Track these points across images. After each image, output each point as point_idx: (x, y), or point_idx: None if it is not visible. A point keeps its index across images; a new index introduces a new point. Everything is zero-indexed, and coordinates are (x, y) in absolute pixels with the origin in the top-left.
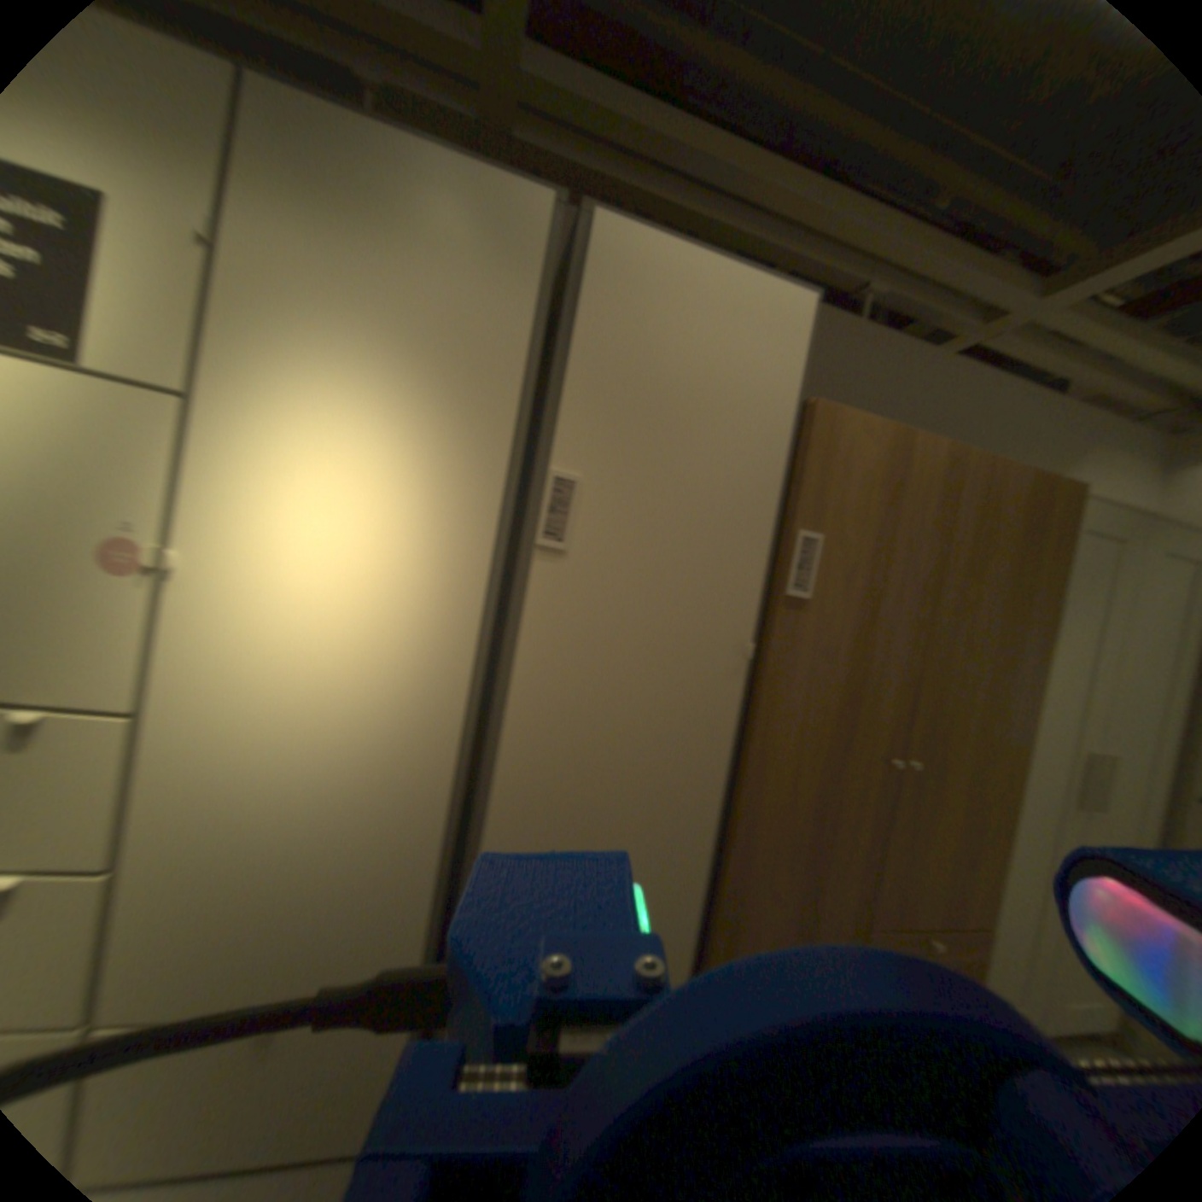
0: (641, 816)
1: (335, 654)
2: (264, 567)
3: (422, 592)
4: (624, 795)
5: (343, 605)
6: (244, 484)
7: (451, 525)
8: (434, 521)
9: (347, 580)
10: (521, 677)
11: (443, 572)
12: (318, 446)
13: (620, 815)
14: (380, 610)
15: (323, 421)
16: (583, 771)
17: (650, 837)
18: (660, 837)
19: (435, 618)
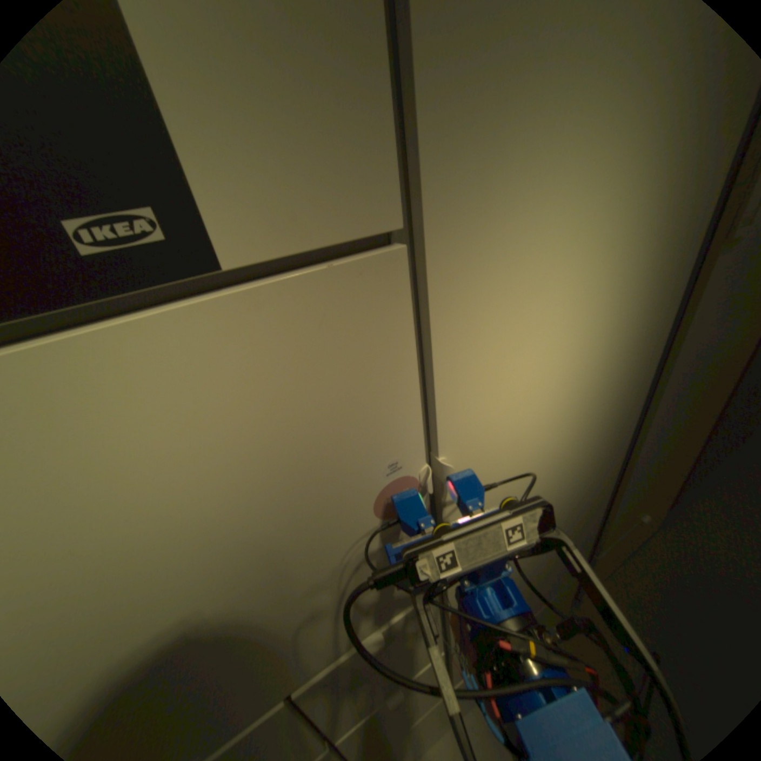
0: (699, 414)
1: (562, 443)
2: (512, 413)
3: (629, 348)
4: (696, 408)
5: (572, 401)
6: (489, 332)
7: (667, 257)
8: (654, 262)
9: (577, 376)
10: (672, 372)
11: (648, 316)
12: (566, 221)
13: (690, 421)
14: (597, 386)
15: (574, 169)
16: (683, 409)
17: (699, 422)
18: (703, 418)
19: (632, 365)
